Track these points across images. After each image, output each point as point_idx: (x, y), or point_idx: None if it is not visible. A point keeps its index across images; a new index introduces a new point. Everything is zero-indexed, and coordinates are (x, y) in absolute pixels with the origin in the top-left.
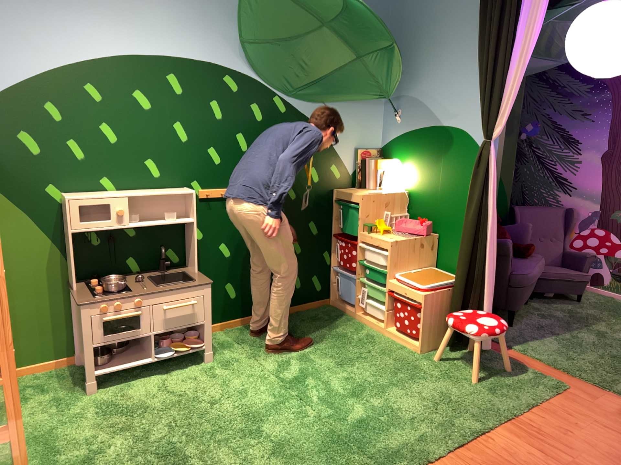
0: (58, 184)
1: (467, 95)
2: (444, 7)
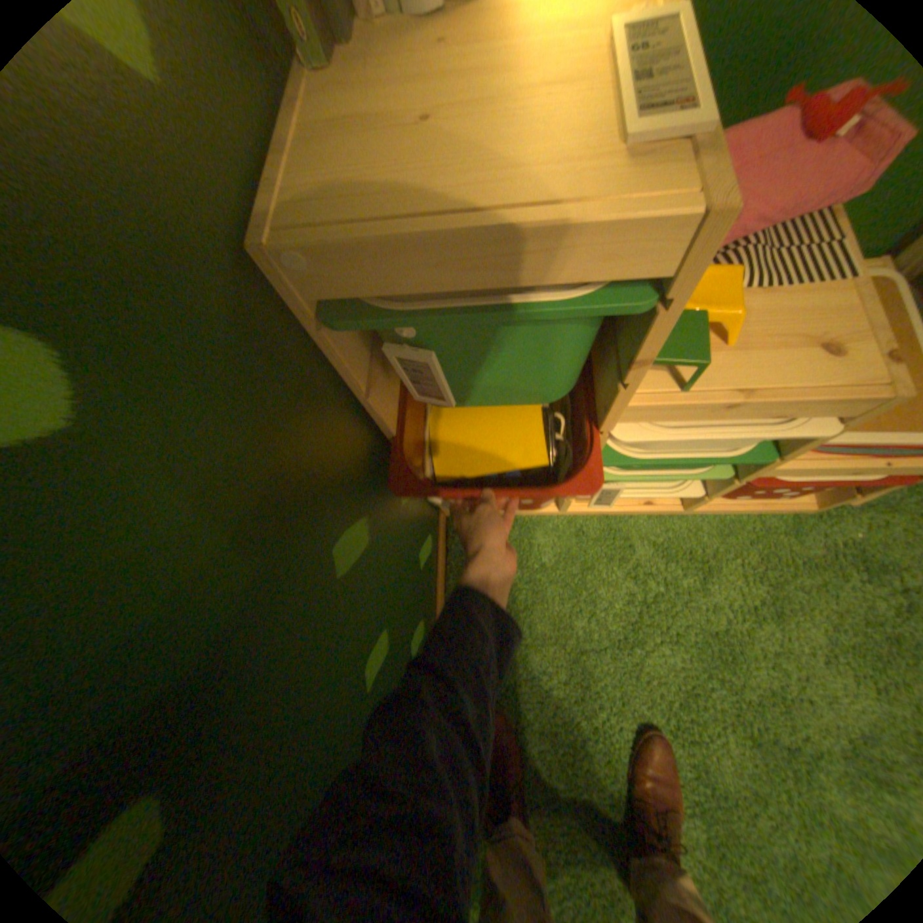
0: None
1: None
2: None
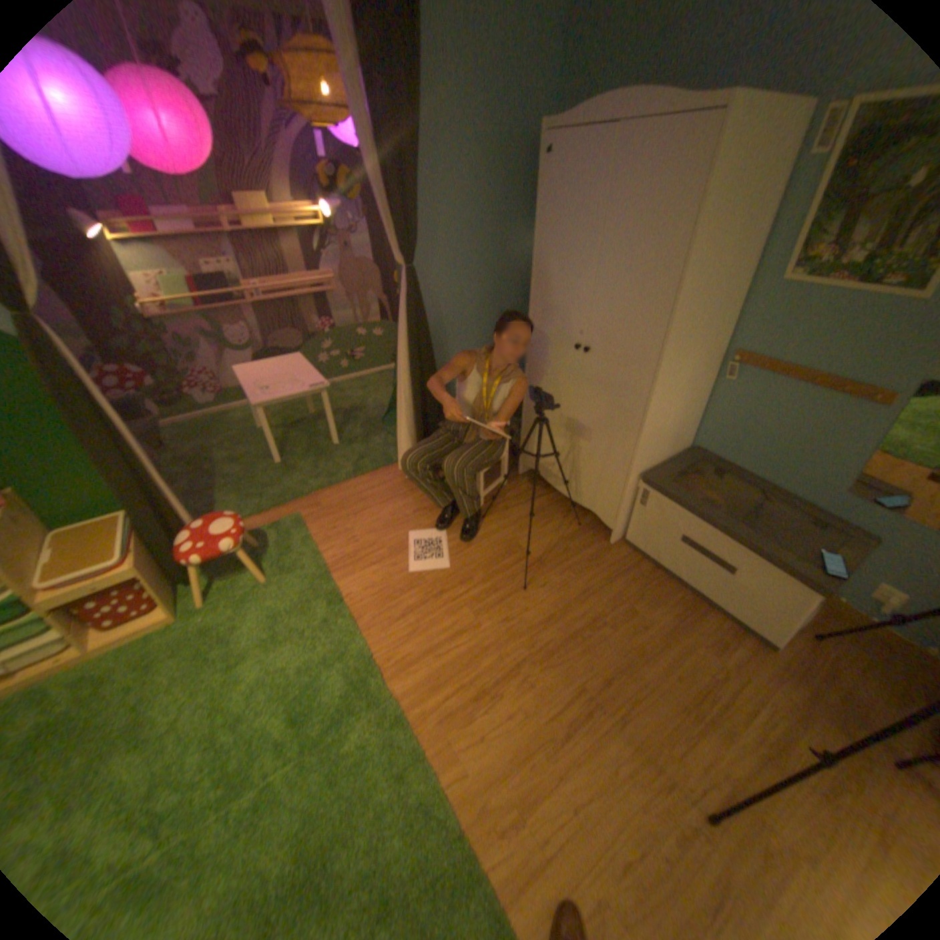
0: None
1: None
2: None
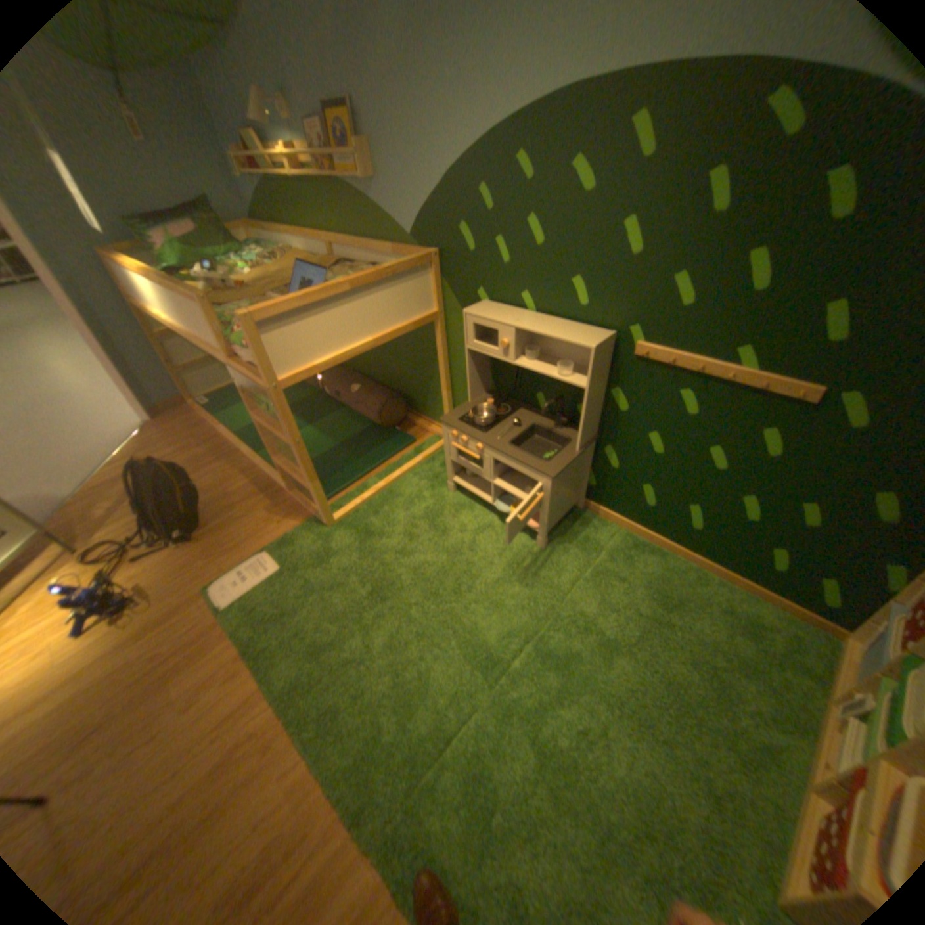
0: (485, 290)
1: None
2: None
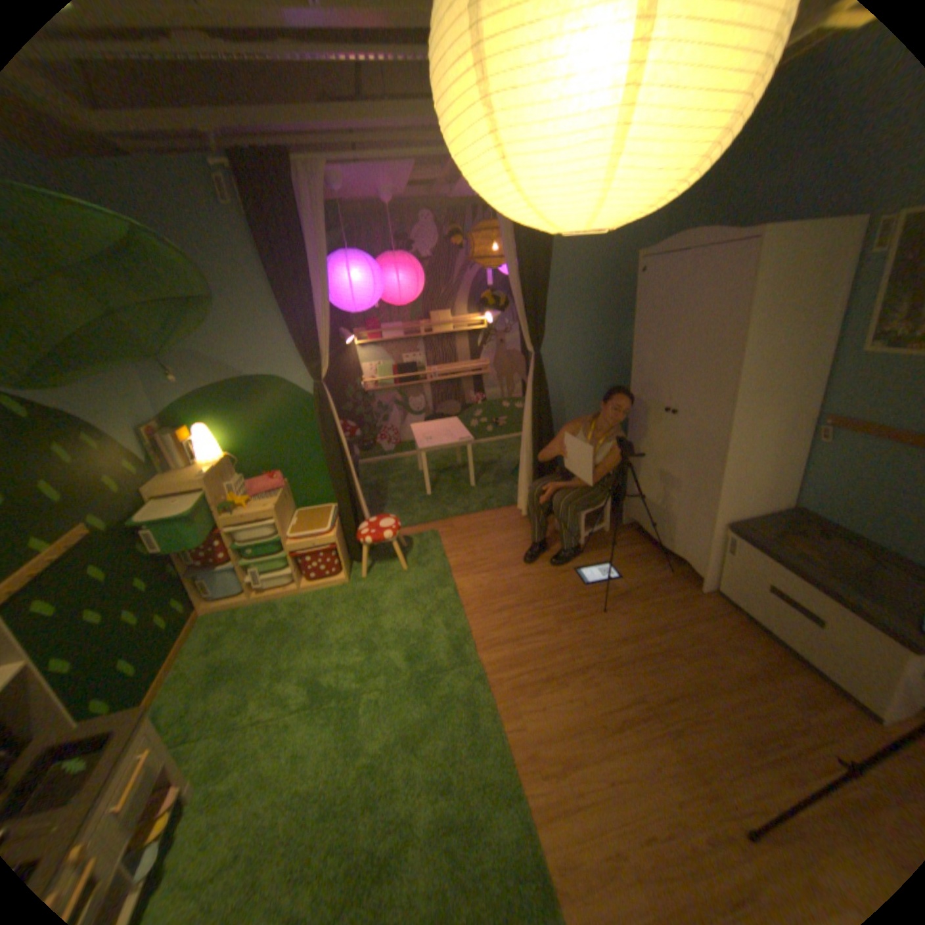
0: None
1: (266, 342)
2: (190, 245)
